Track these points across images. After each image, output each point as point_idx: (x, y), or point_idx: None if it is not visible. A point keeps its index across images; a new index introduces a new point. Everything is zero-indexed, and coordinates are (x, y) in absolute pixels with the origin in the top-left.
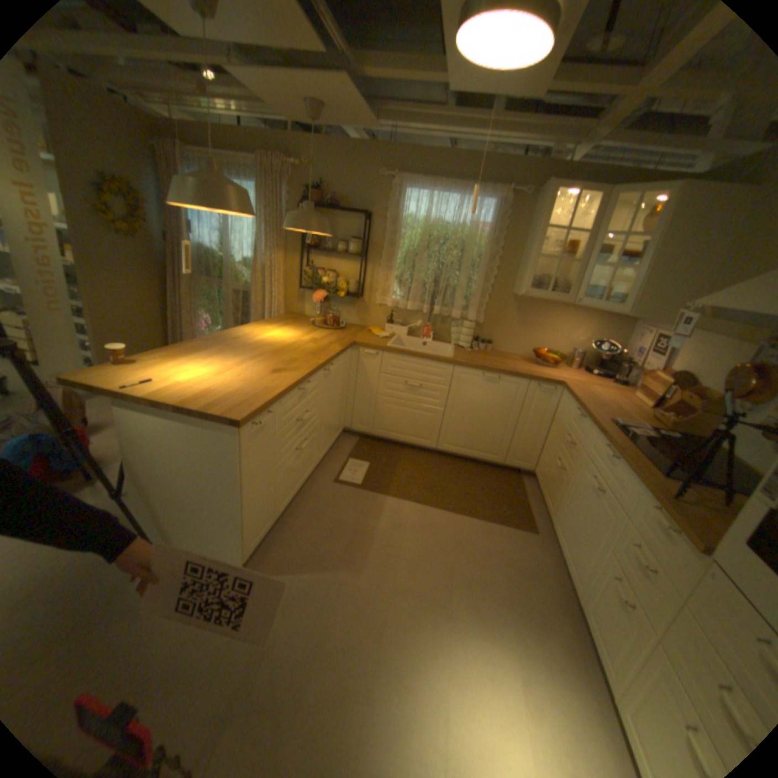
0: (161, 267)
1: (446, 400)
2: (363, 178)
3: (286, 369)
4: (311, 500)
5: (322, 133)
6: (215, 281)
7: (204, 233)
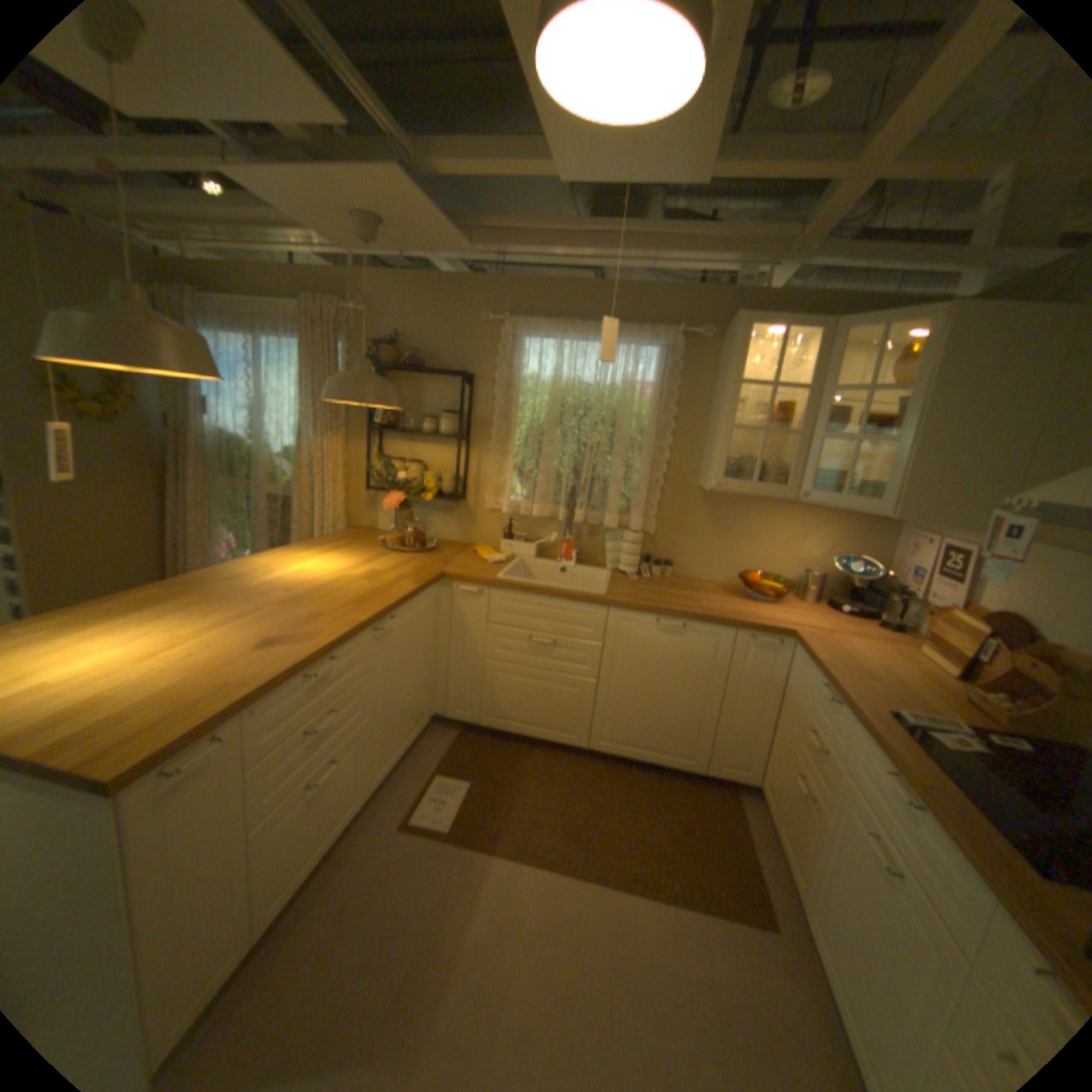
0: (160, 465)
1: (600, 666)
2: (459, 326)
3: (289, 637)
4: (348, 875)
5: (397, 266)
6: (241, 483)
7: (226, 413)
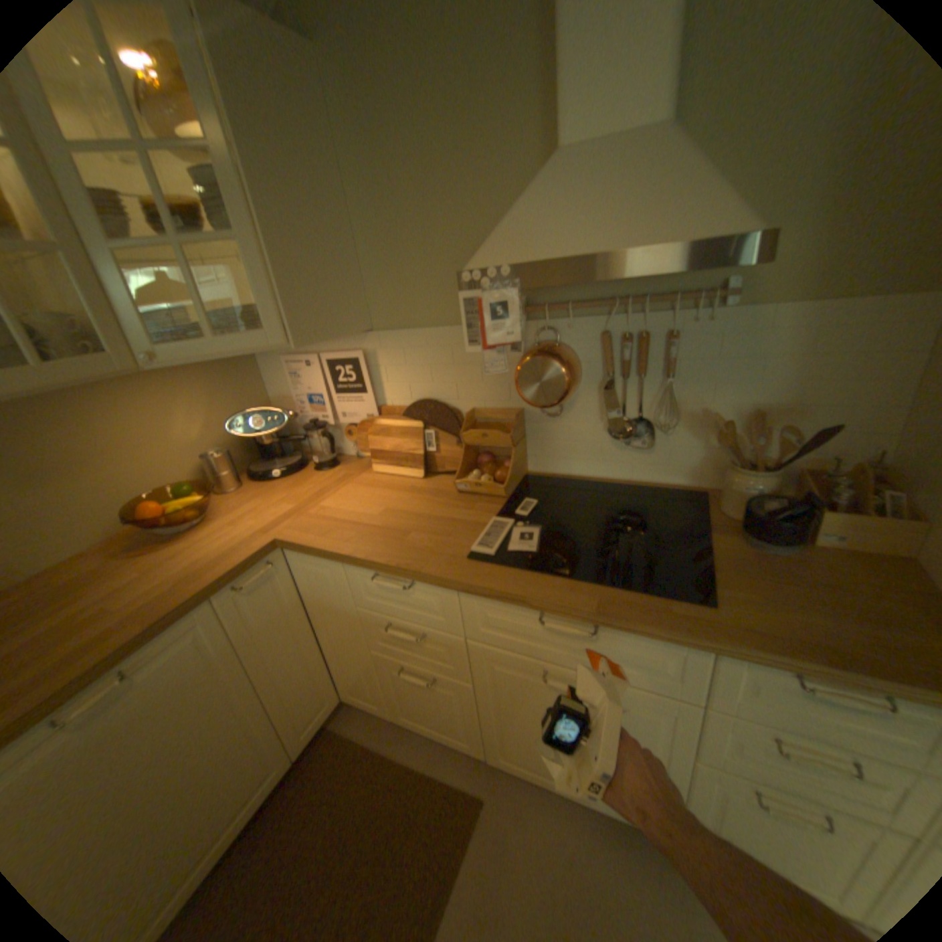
0: None
1: None
2: None
3: None
4: None
5: None
6: None
7: None
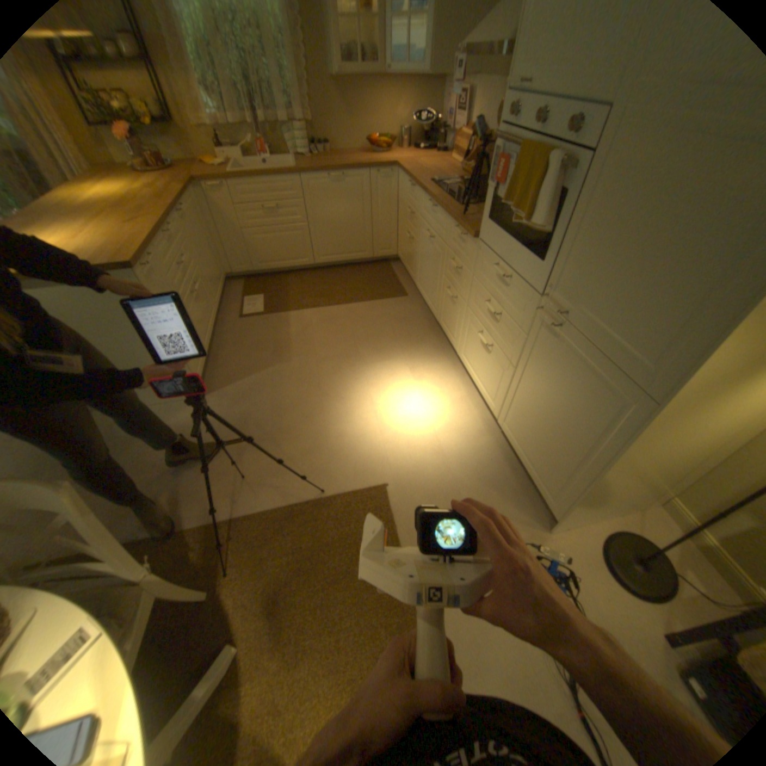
0: None
1: (306, 214)
2: None
3: (137, 216)
4: (227, 335)
5: None
6: None
7: None
